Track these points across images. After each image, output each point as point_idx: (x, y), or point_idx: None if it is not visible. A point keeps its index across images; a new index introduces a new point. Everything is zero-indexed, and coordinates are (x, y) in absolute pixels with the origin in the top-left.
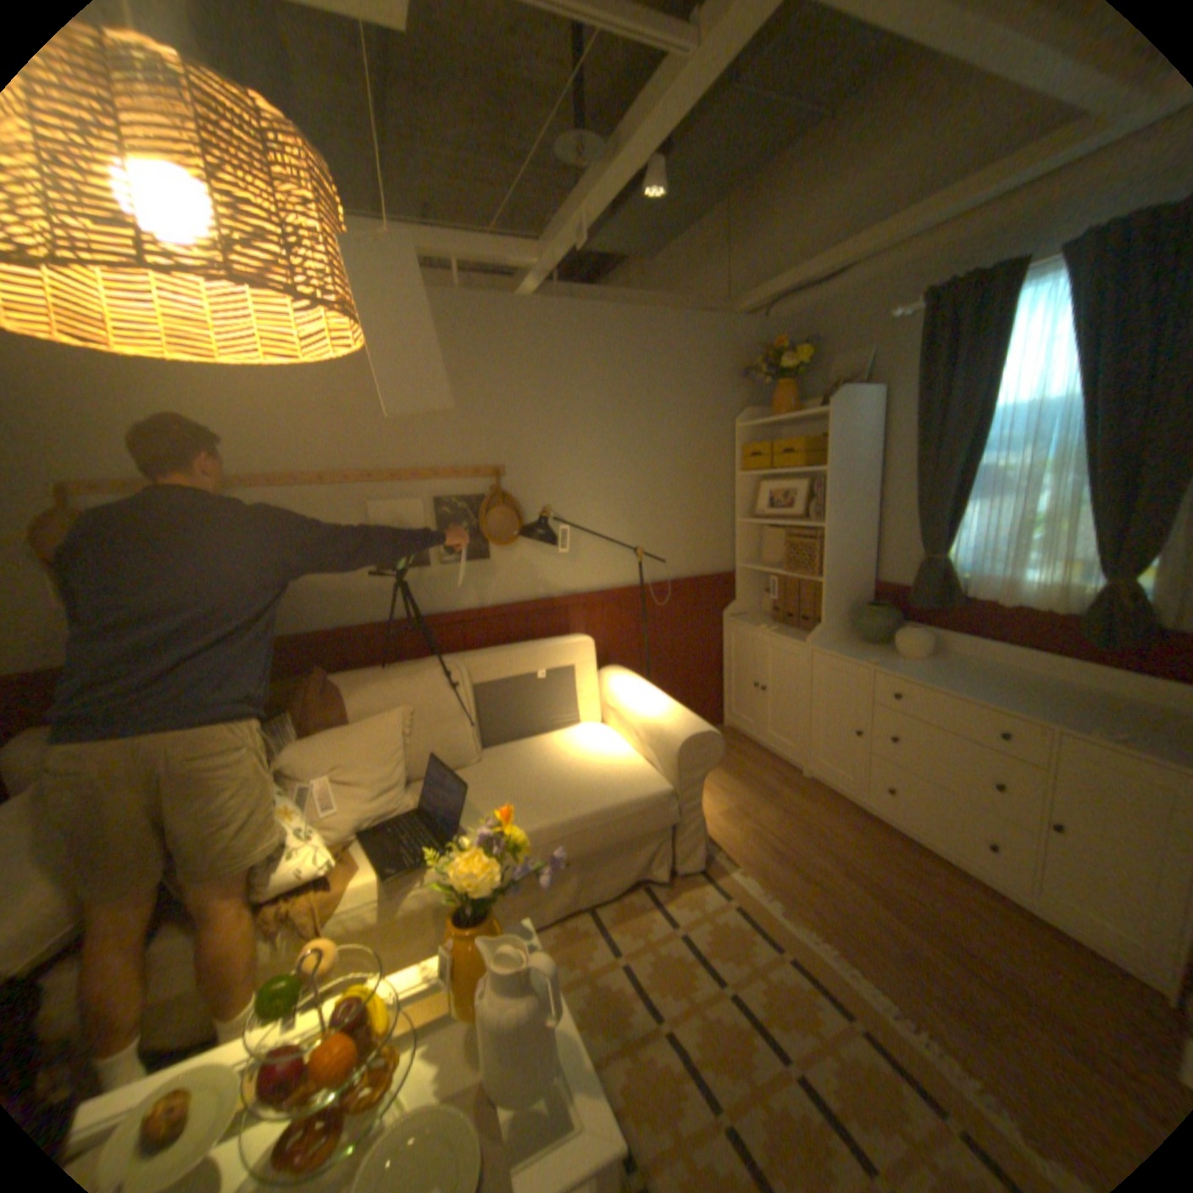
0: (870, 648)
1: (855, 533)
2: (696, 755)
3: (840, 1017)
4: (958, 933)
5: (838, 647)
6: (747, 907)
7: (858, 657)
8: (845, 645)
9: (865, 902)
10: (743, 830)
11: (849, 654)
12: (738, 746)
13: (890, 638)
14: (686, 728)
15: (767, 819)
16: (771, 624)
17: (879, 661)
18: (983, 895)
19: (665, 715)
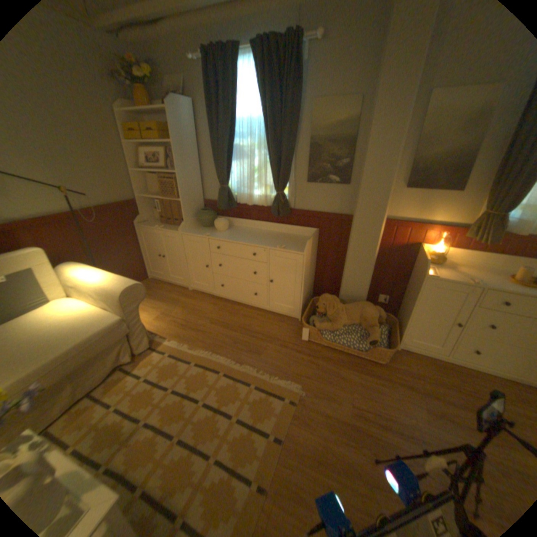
0: (206, 229)
1: (191, 176)
2: (130, 297)
3: (214, 374)
4: (248, 326)
5: (193, 231)
6: (172, 353)
7: (201, 234)
8: (195, 229)
9: (218, 329)
10: (165, 322)
11: (197, 233)
12: (157, 286)
13: (213, 224)
14: (120, 285)
15: (176, 313)
16: (161, 224)
17: (209, 234)
18: (254, 310)
19: (107, 282)
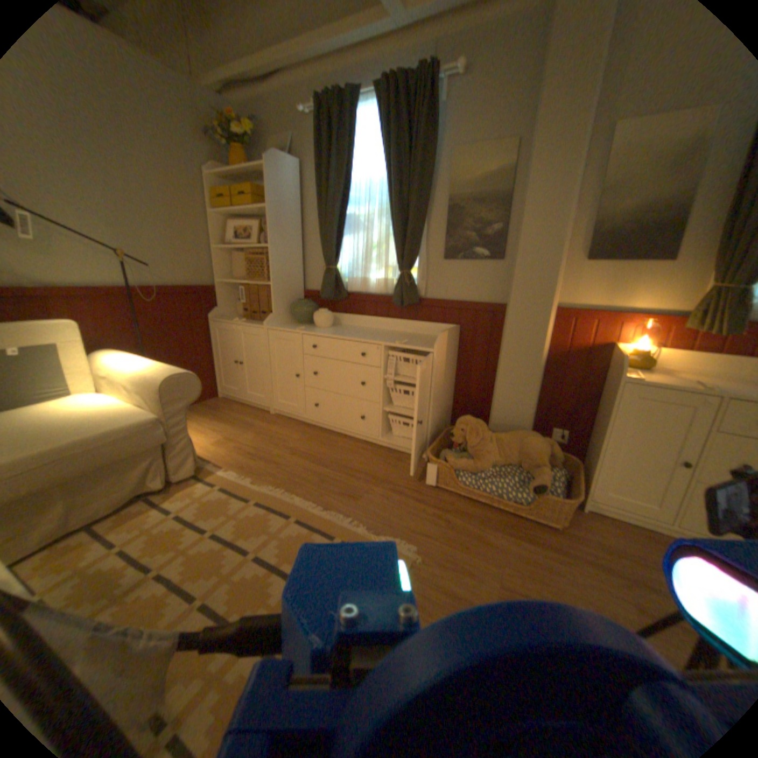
0: (300, 325)
1: (288, 254)
2: (175, 390)
3: (280, 519)
4: (346, 462)
5: (282, 326)
6: (225, 486)
7: (293, 328)
8: (286, 325)
9: (300, 463)
10: (226, 448)
11: (288, 328)
12: (227, 406)
13: (311, 319)
14: (164, 372)
15: (244, 439)
16: (242, 320)
17: (303, 328)
18: (359, 443)
19: (147, 368)
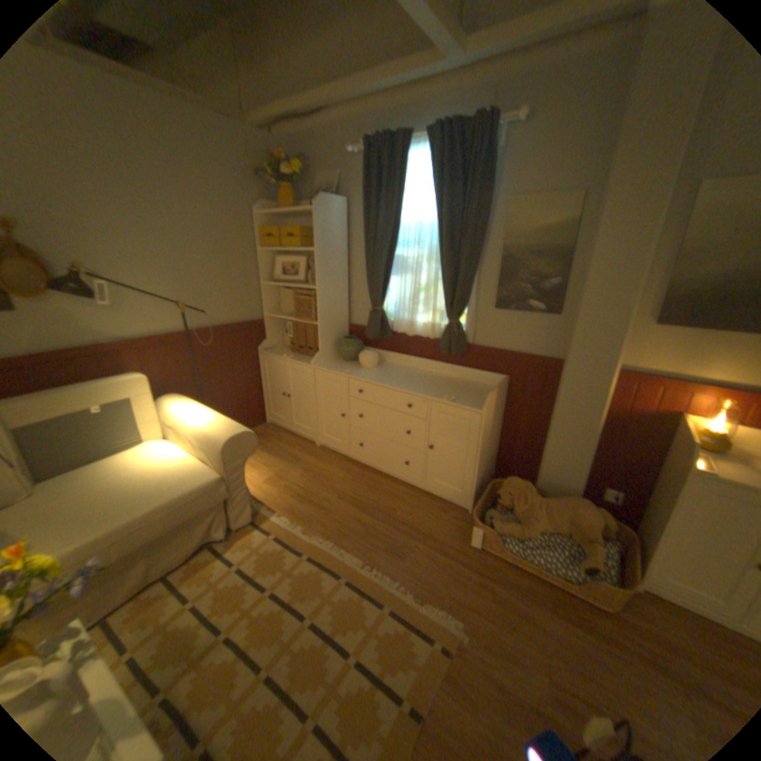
0: (347, 365)
1: (335, 294)
2: (237, 450)
3: (332, 580)
4: (391, 511)
5: (330, 366)
6: (280, 536)
7: (340, 371)
8: (334, 364)
9: (347, 510)
10: (279, 488)
11: (335, 369)
12: (276, 435)
13: (357, 358)
14: (227, 432)
15: (294, 477)
16: (290, 354)
17: (350, 372)
18: (403, 488)
19: (211, 426)
